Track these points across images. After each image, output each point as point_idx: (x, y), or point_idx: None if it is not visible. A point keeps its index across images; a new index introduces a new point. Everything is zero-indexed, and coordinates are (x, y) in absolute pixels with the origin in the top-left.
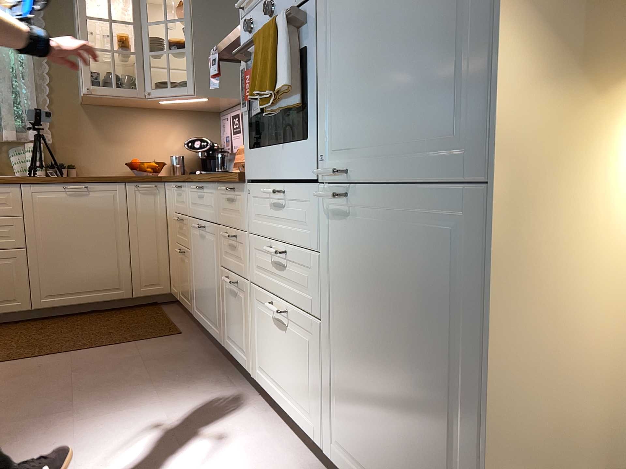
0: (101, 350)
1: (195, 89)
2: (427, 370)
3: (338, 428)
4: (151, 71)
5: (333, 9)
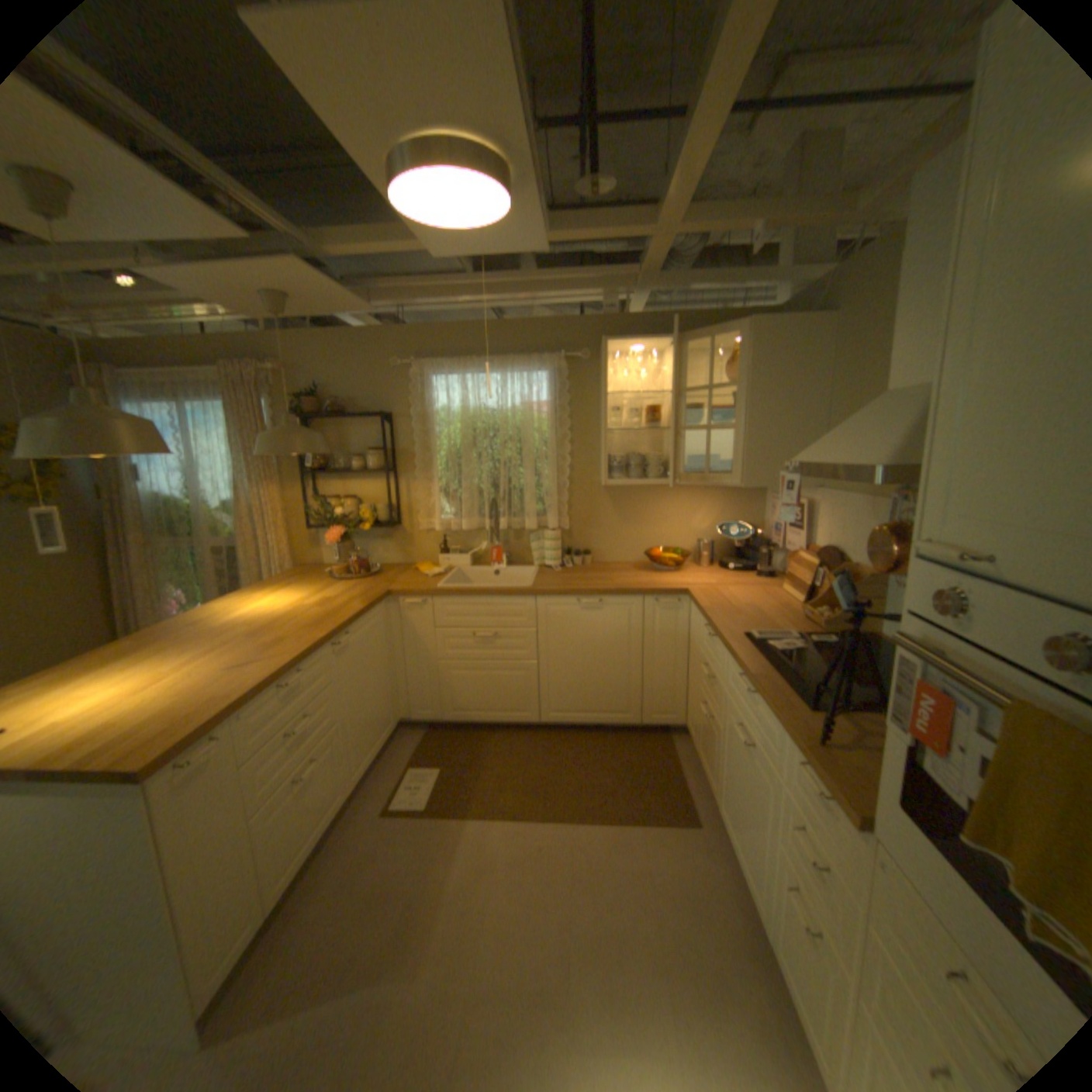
0: (604, 835)
1: (744, 480)
2: None
3: None
4: (683, 451)
5: None
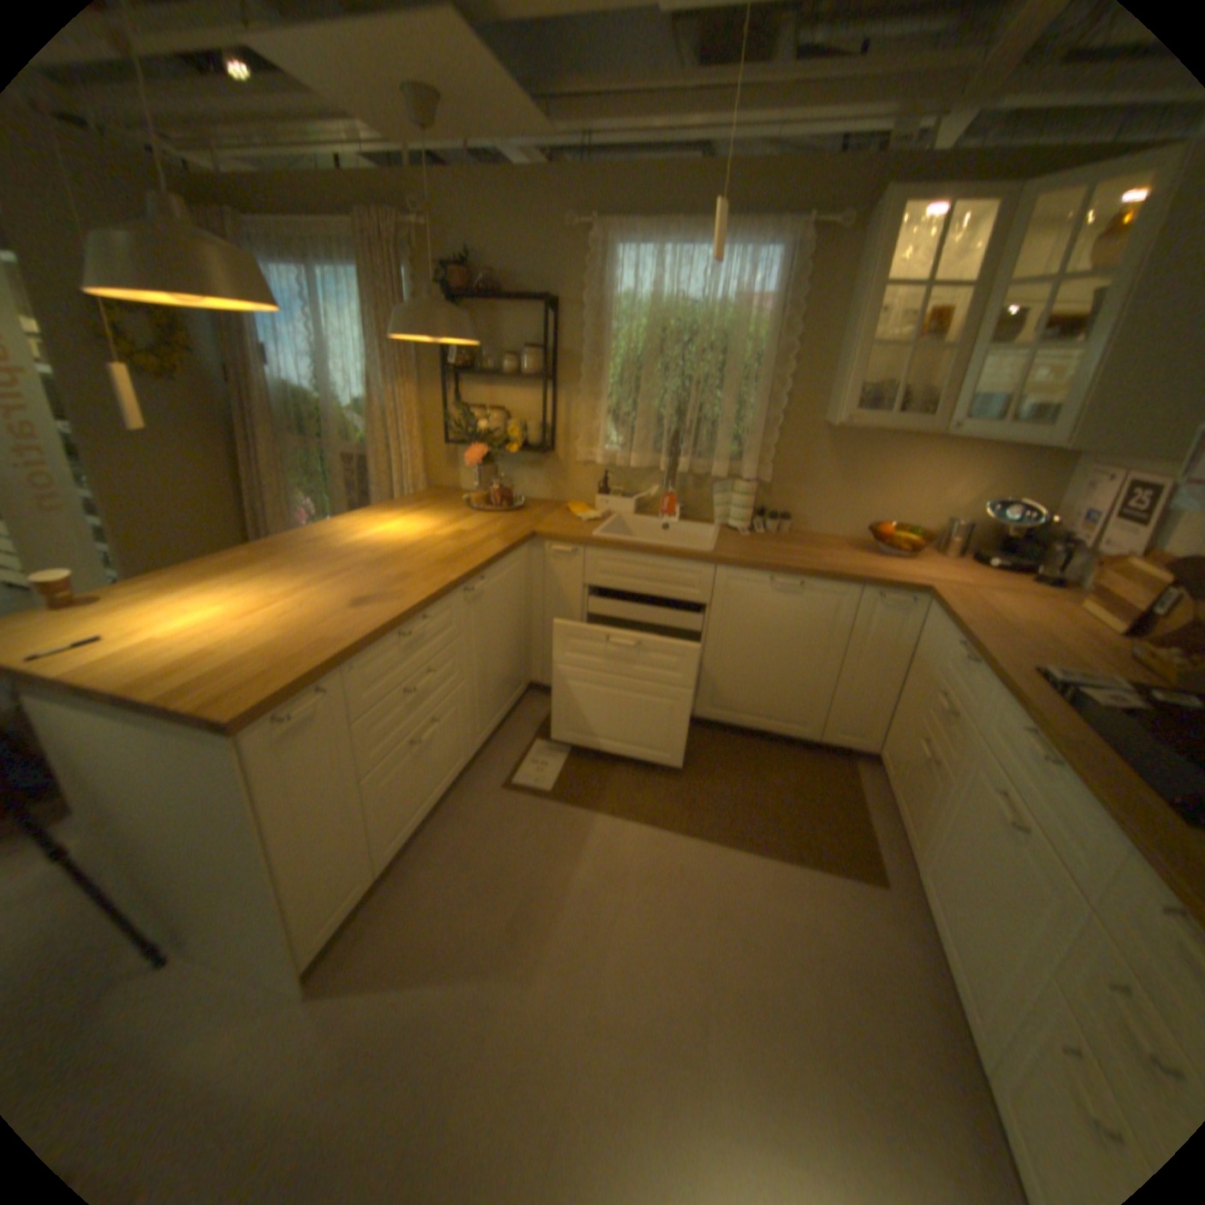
0: (763, 866)
1: (1075, 436)
2: None
3: None
4: (977, 382)
5: None
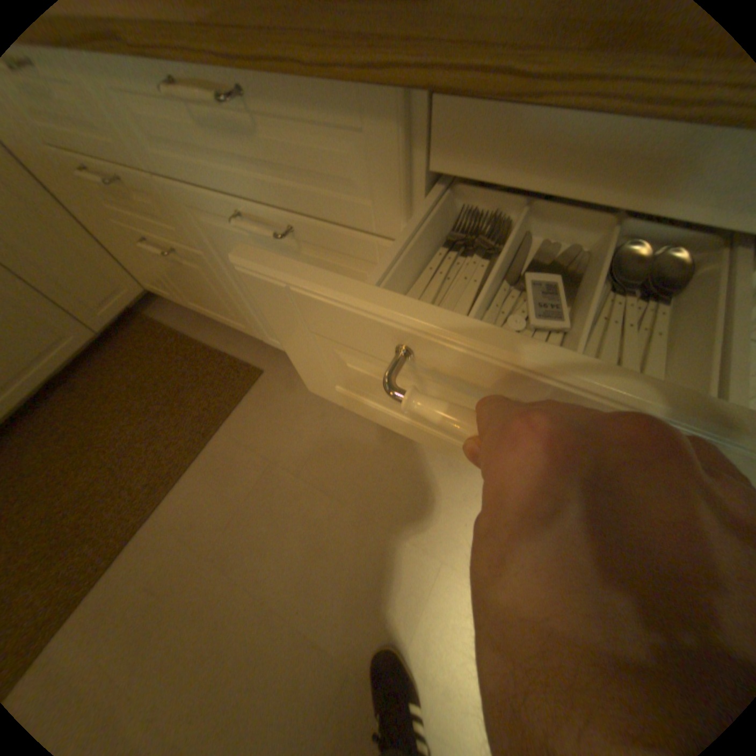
0: (190, 481)
1: None
2: None
3: None
4: None
5: None
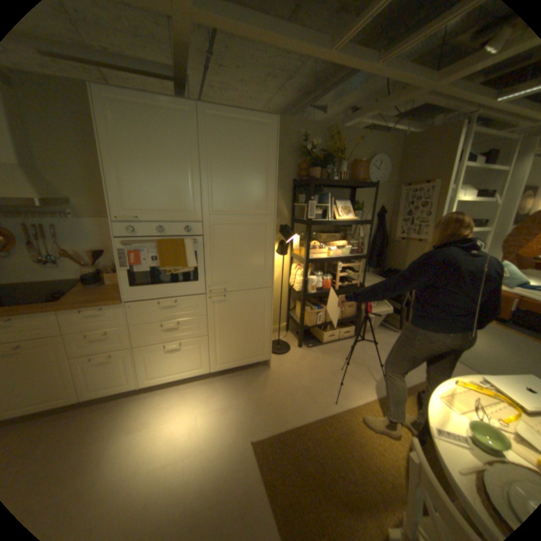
0: None
1: None
2: (253, 325)
3: (217, 360)
4: None
5: (212, 243)
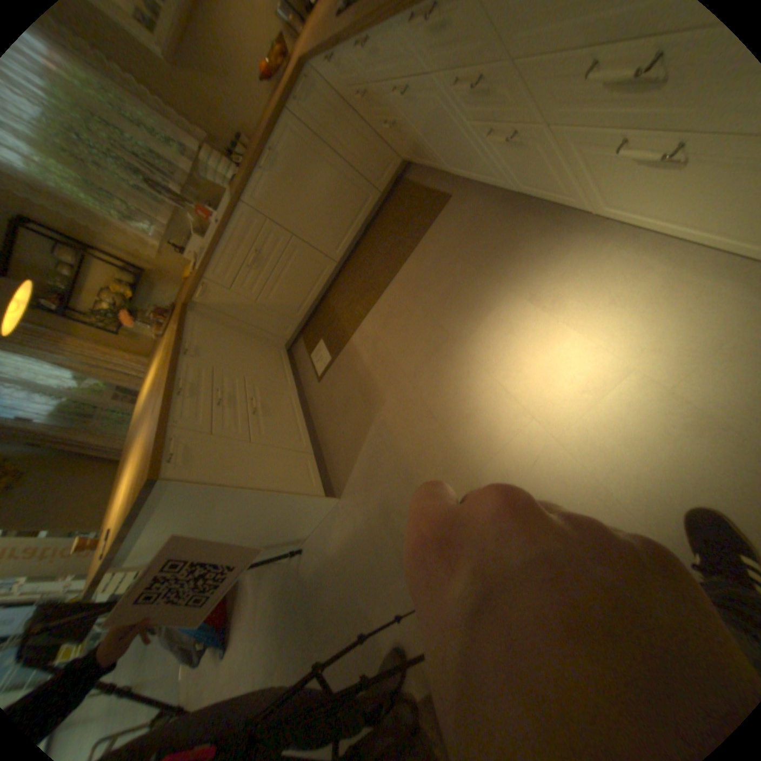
0: (411, 260)
1: None
2: None
3: None
4: None
5: None
